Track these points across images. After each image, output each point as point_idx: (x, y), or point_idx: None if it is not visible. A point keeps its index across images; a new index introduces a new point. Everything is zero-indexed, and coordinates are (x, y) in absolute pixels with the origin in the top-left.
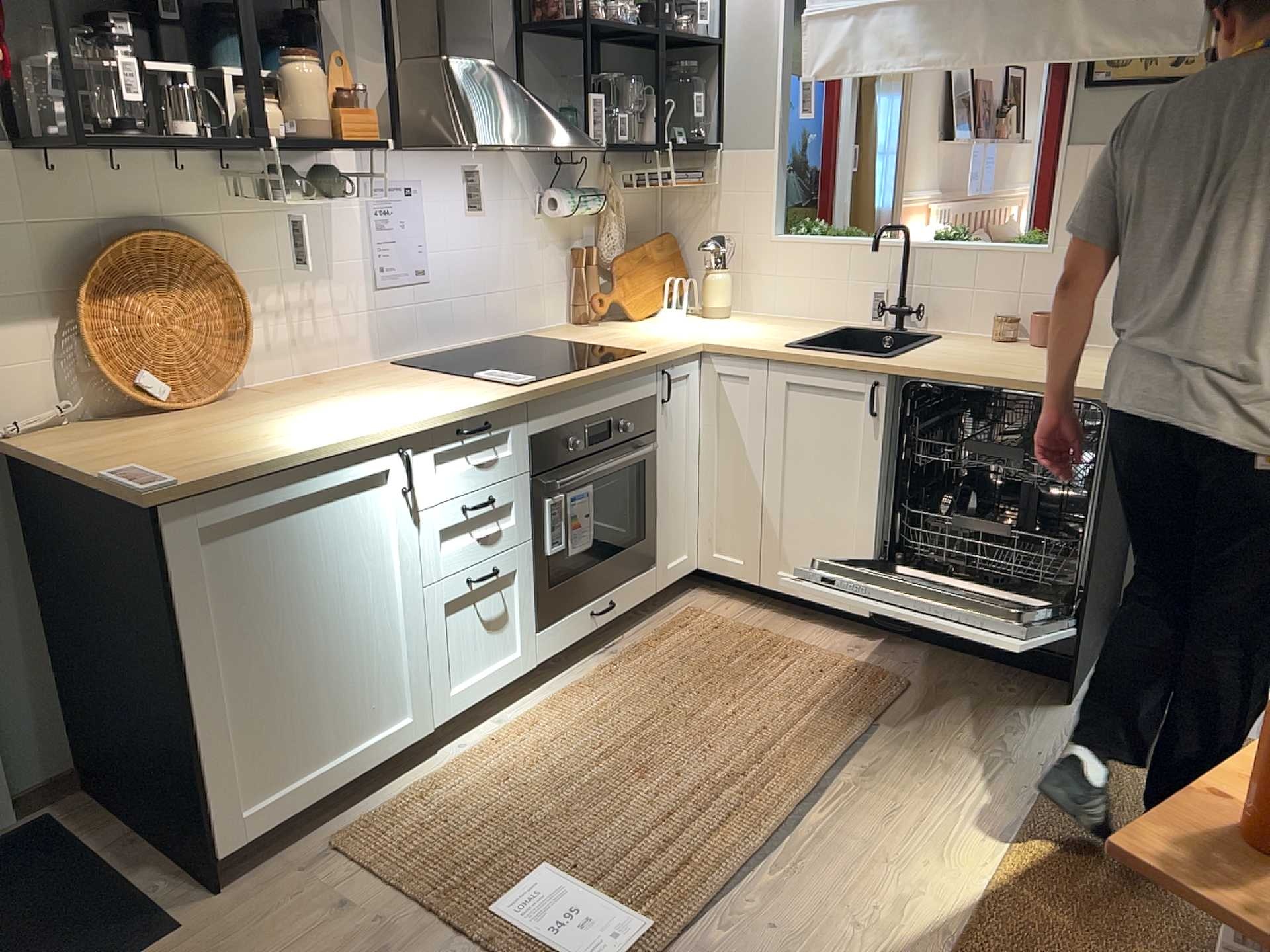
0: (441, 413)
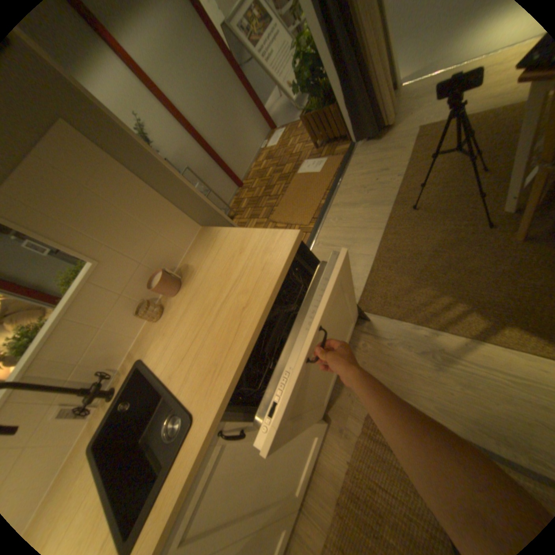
0: None
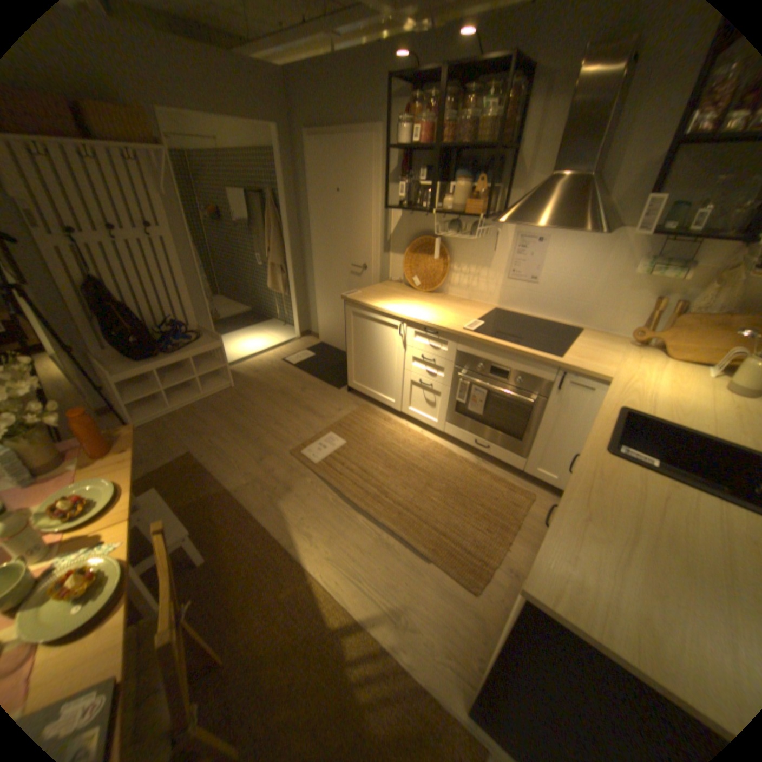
0: (417, 319)
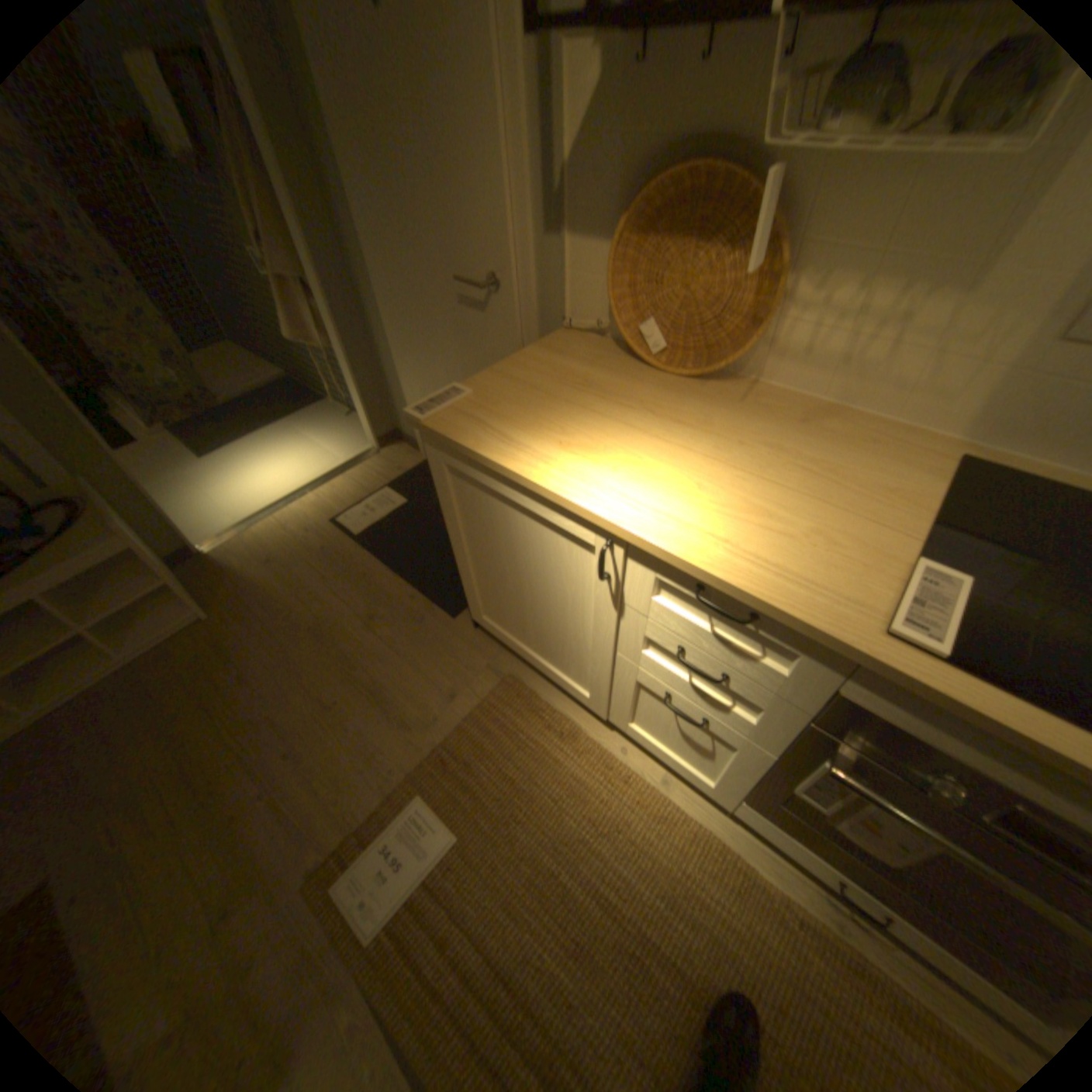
0: (676, 548)
